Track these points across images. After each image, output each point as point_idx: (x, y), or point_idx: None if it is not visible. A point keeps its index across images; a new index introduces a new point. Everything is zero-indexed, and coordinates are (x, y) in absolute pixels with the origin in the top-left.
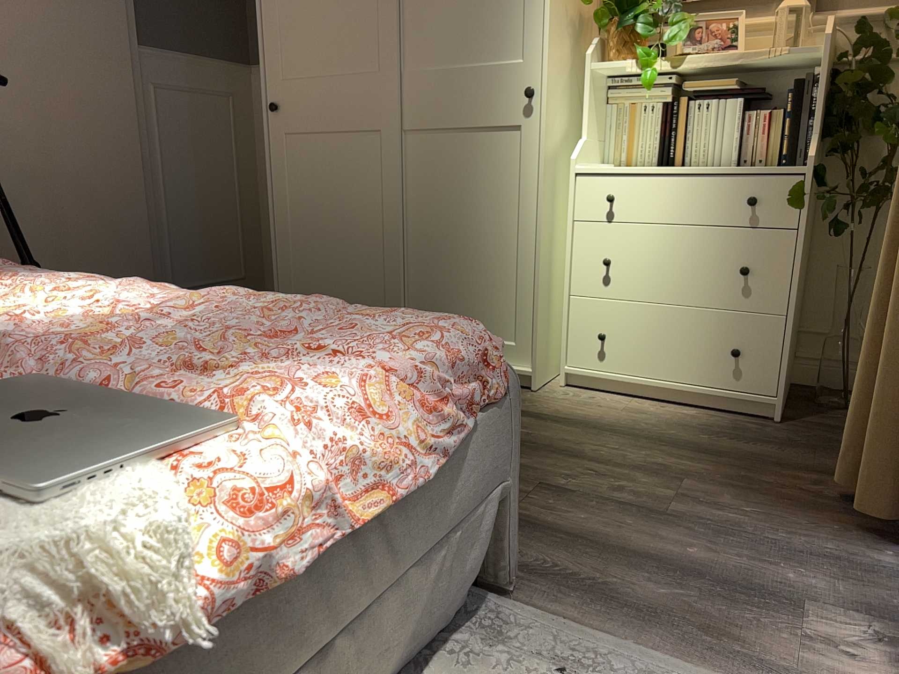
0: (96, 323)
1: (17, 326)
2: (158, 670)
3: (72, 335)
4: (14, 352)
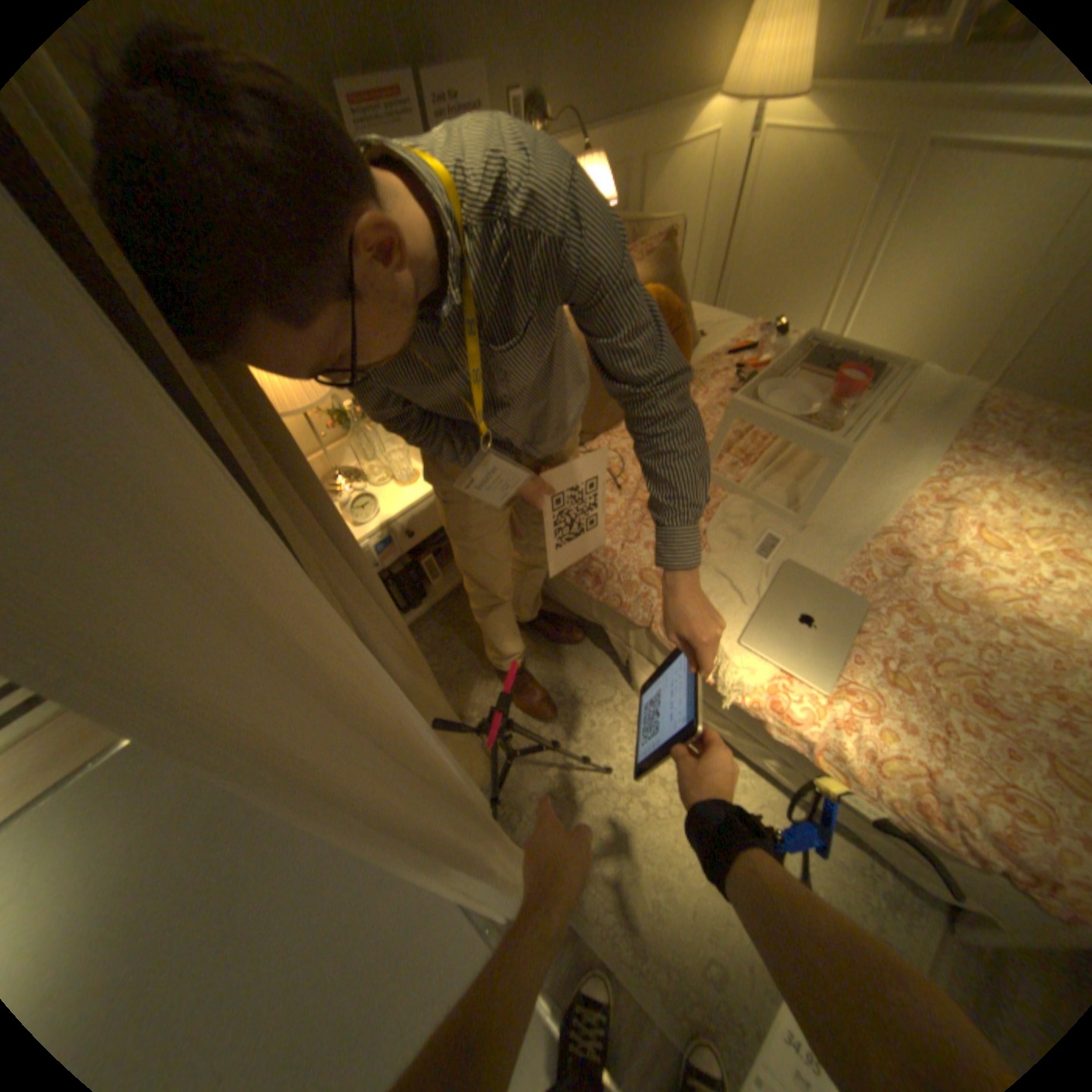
0: (991, 603)
1: (968, 567)
2: (736, 702)
3: (967, 597)
4: (921, 583)
